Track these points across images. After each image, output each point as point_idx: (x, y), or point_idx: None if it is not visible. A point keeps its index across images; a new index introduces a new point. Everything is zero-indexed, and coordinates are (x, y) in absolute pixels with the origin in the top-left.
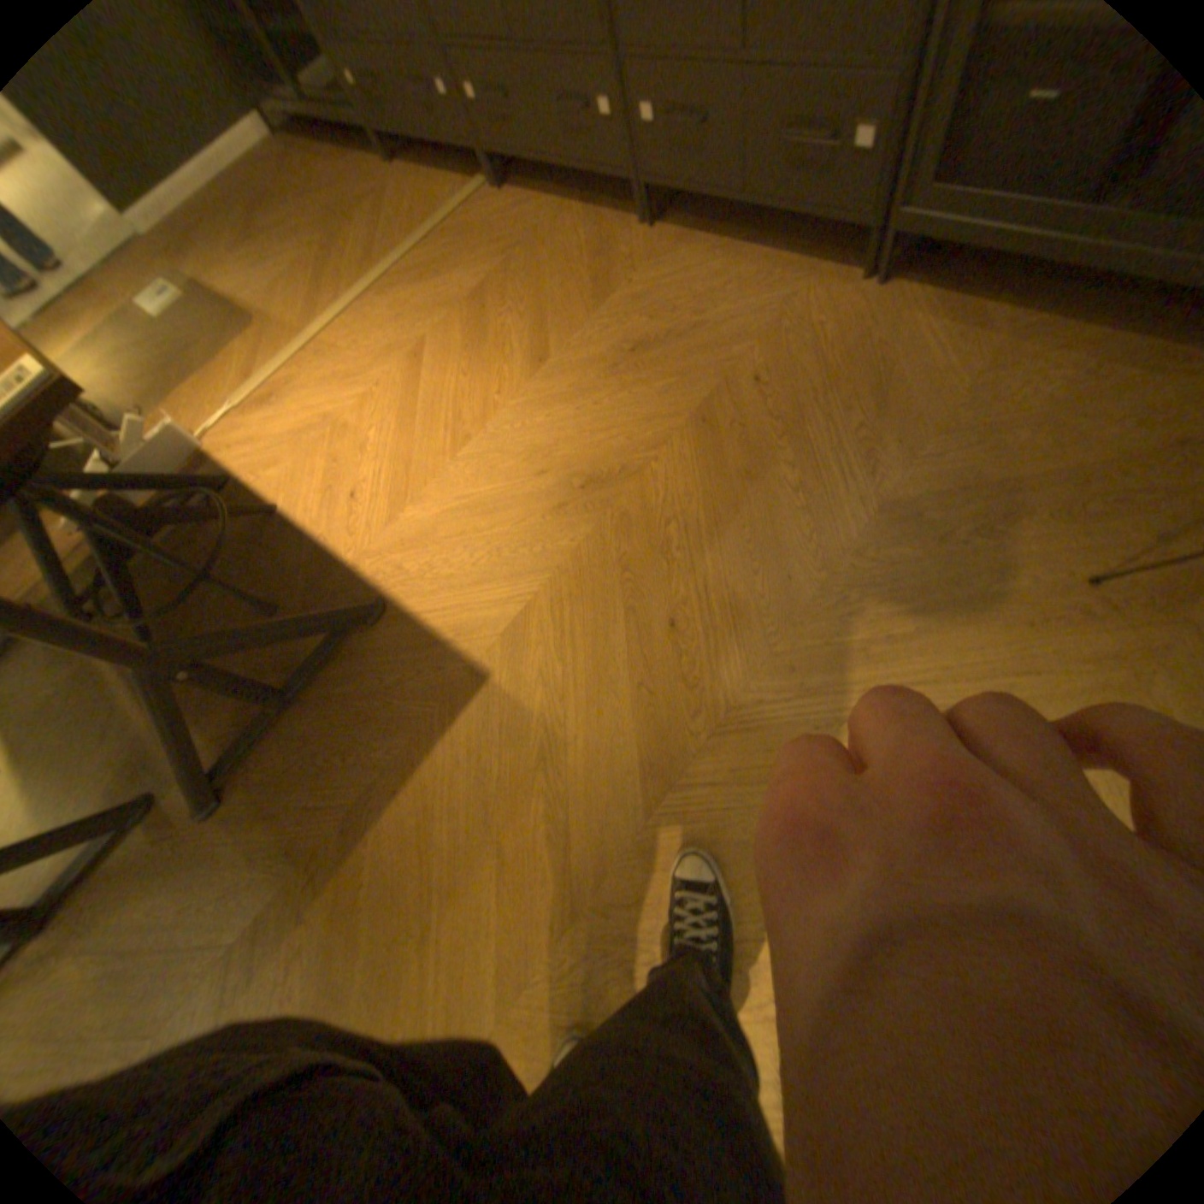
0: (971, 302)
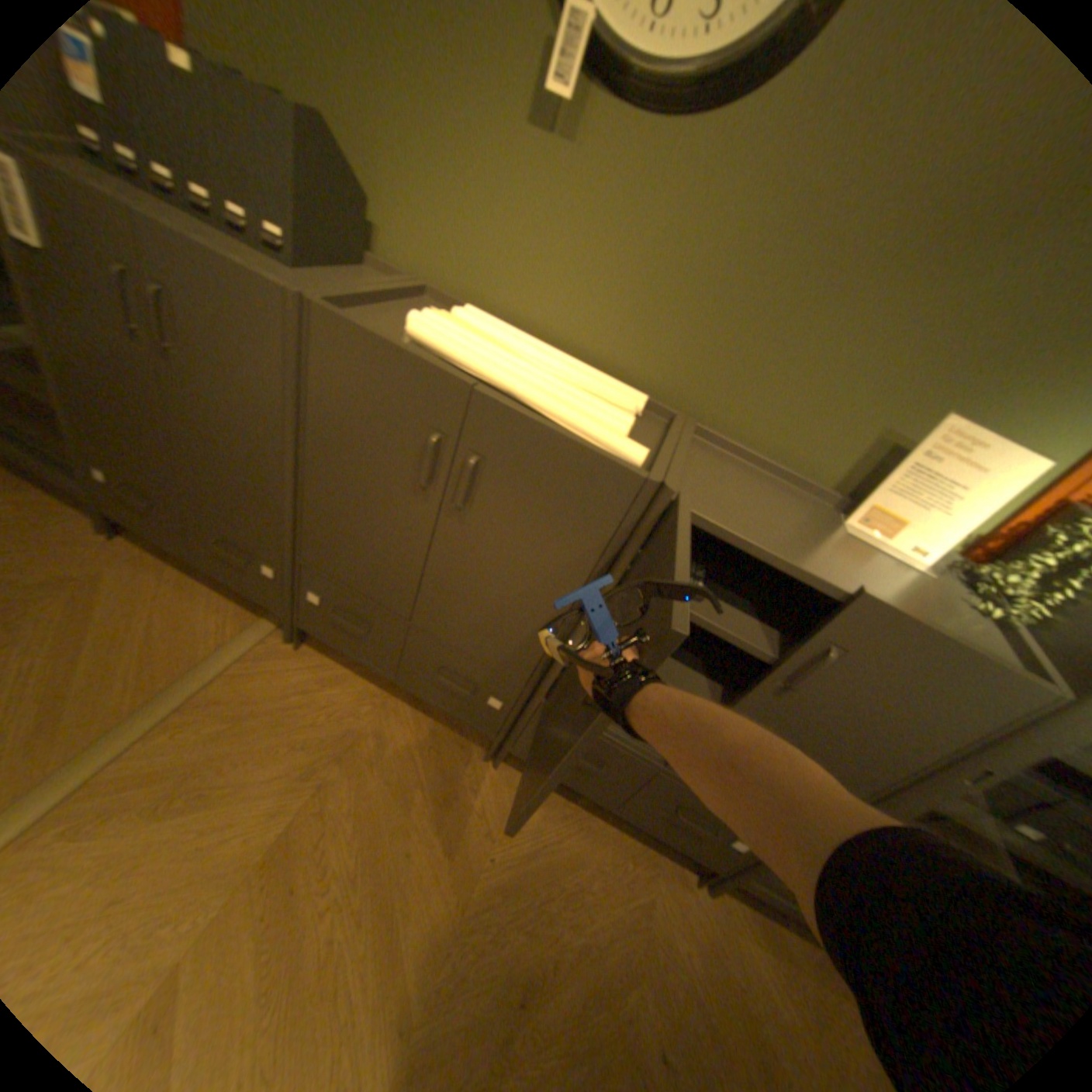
0: (772, 928)
